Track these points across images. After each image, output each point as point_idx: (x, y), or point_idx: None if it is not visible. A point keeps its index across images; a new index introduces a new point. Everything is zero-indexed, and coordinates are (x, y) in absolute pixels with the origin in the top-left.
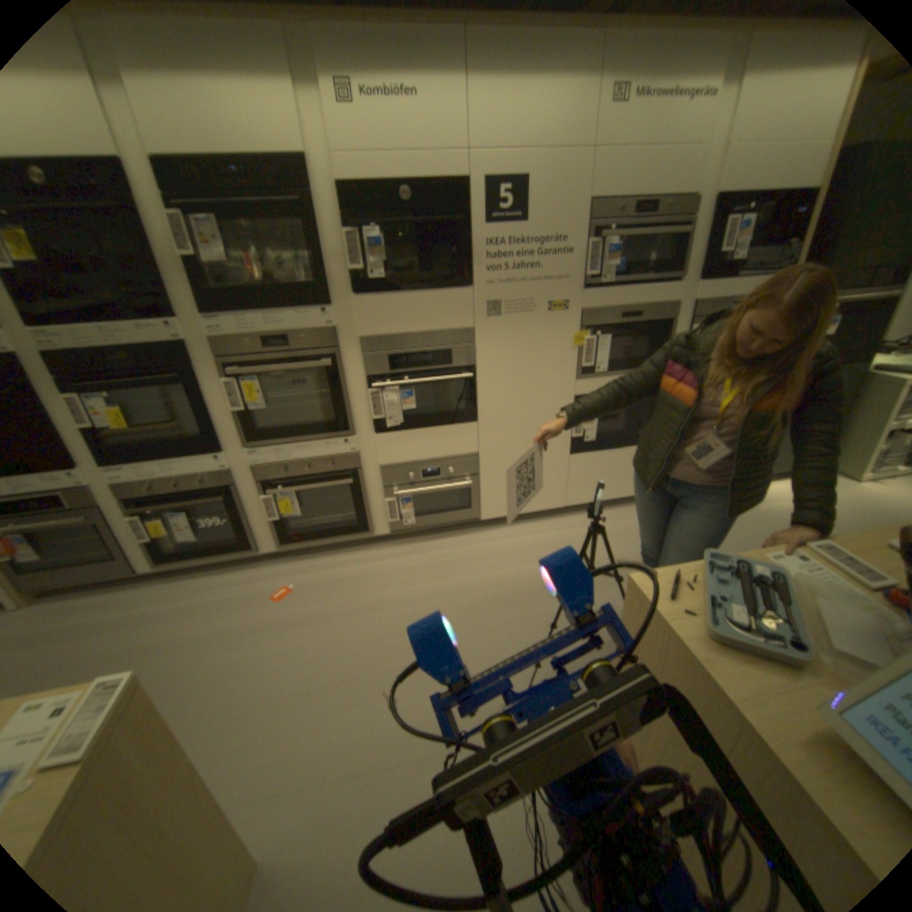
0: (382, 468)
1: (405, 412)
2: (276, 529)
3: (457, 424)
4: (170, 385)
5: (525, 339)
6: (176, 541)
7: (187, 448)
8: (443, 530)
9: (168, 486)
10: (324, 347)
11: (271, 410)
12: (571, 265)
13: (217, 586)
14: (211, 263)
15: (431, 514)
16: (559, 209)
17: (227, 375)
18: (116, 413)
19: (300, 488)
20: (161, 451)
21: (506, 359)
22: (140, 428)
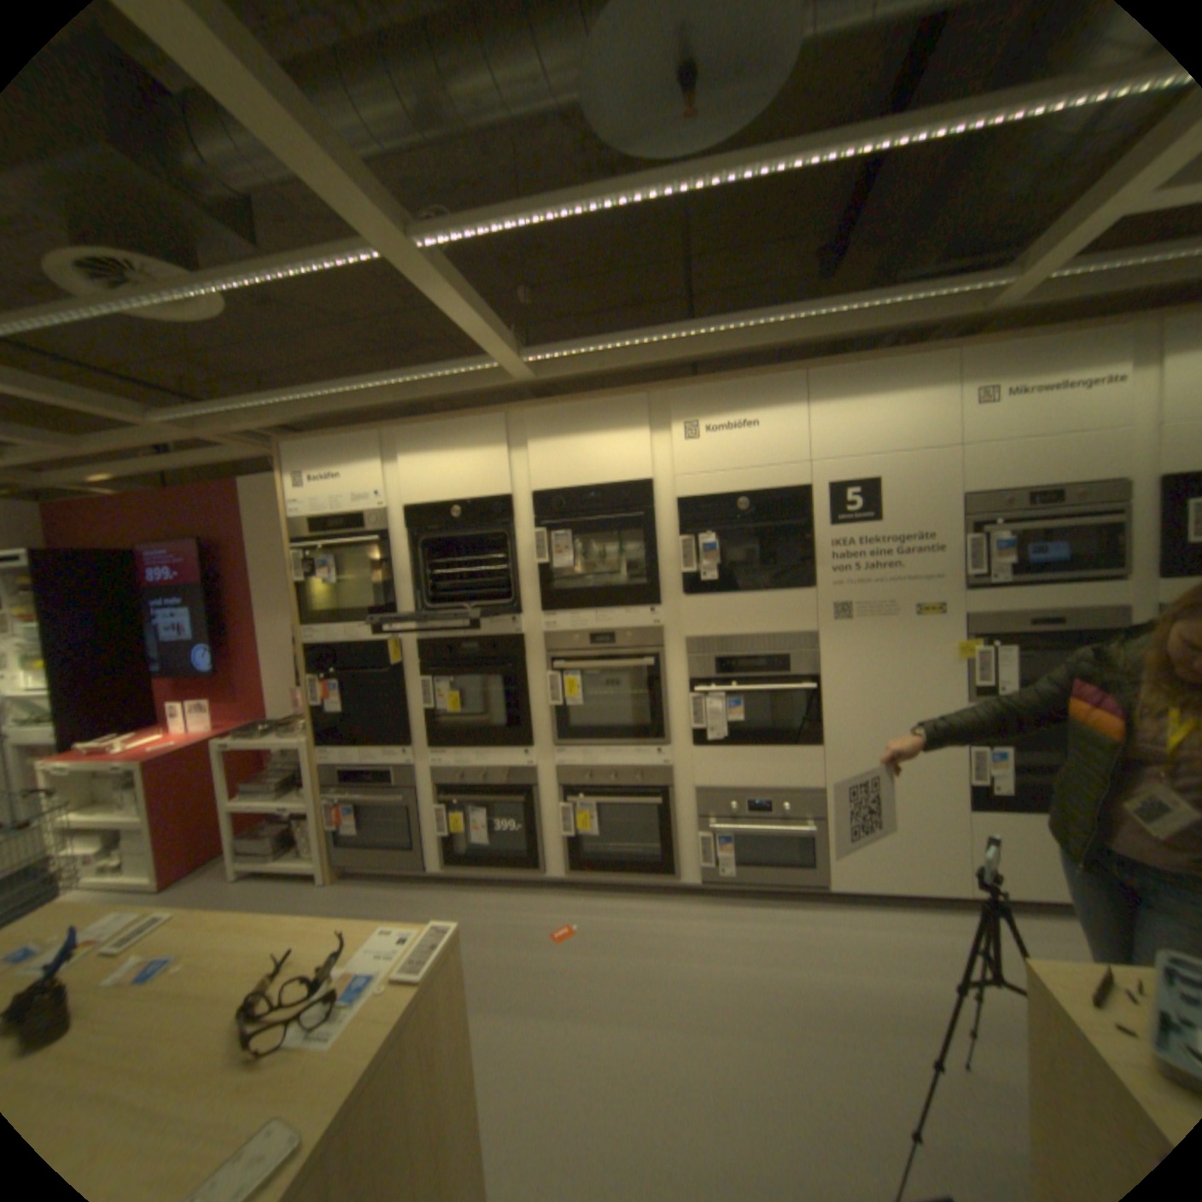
0: (697, 791)
1: (729, 725)
2: (568, 849)
3: (796, 746)
4: (502, 676)
5: (886, 647)
6: (468, 843)
7: (503, 739)
8: (774, 897)
9: (477, 777)
10: (648, 646)
11: (586, 708)
12: (944, 564)
13: (496, 908)
14: (559, 569)
15: (759, 869)
16: (921, 507)
17: (553, 669)
18: (455, 697)
19: (601, 801)
20: (480, 740)
21: (861, 670)
22: (467, 715)
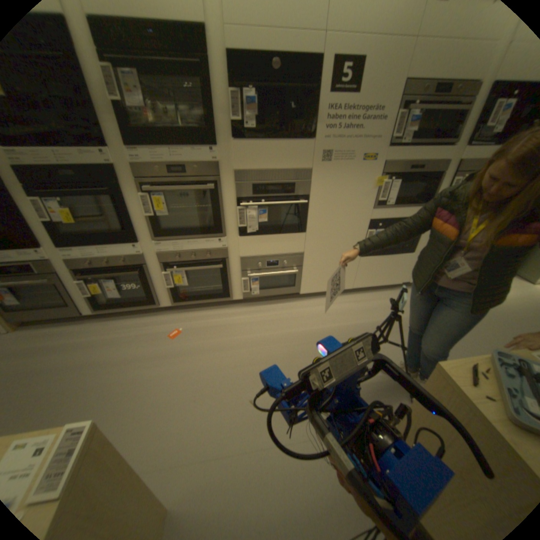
0: (241, 259)
1: (260, 223)
2: (171, 293)
3: (293, 233)
4: (103, 195)
5: (345, 179)
6: (107, 296)
7: (115, 239)
8: (275, 298)
9: (102, 262)
10: (210, 175)
11: (171, 216)
12: (384, 128)
13: (133, 326)
14: (132, 107)
15: (269, 288)
16: (383, 85)
17: (143, 191)
18: (66, 212)
19: (188, 268)
20: (97, 240)
21: (330, 192)
22: (82, 223)
